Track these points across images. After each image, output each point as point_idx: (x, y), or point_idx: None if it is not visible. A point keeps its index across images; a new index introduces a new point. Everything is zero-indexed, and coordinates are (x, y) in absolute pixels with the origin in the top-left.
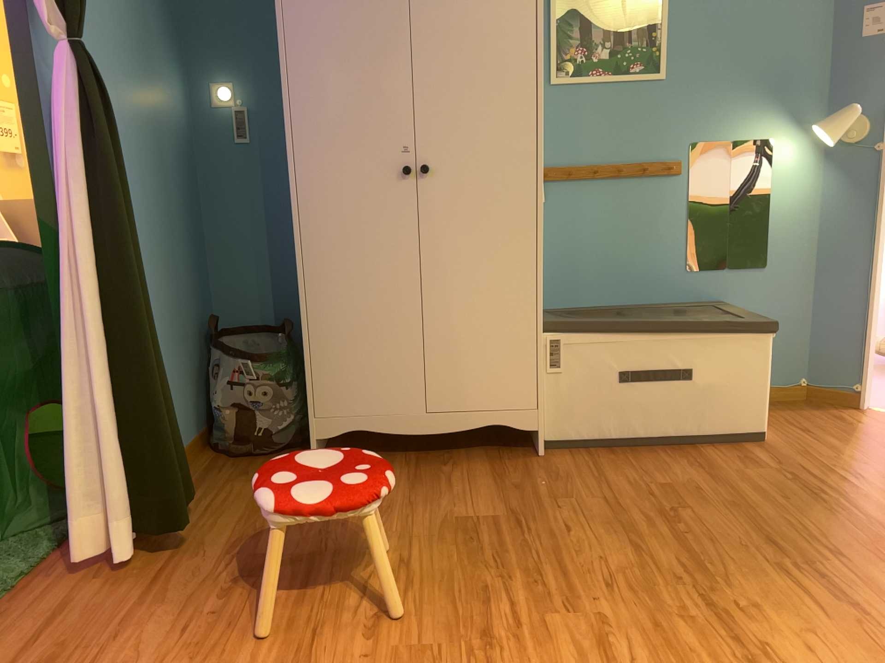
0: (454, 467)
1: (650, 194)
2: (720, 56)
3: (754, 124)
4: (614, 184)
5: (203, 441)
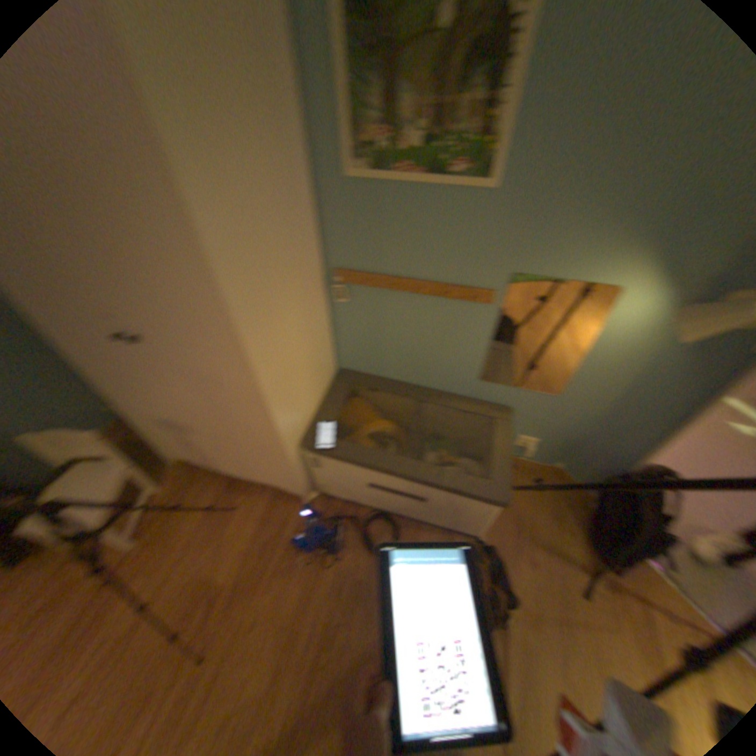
0: (249, 502)
1: (458, 316)
2: (595, 162)
3: (608, 266)
4: (421, 299)
5: None
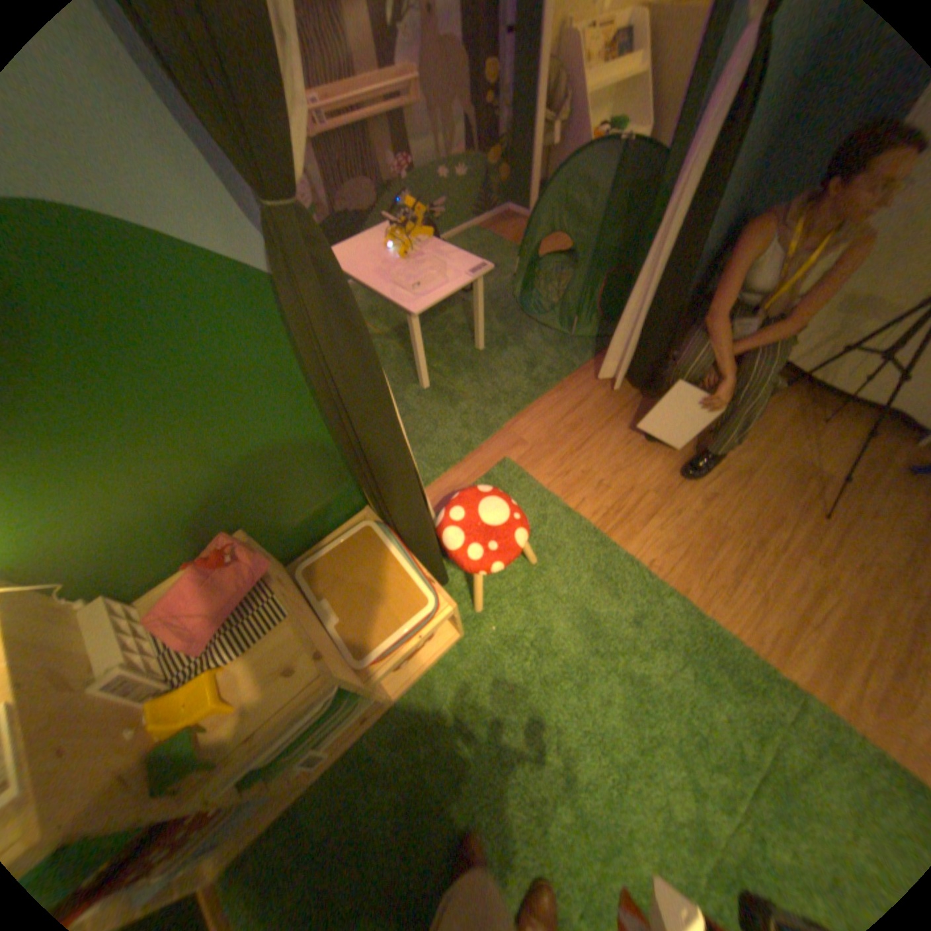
0: (839, 422)
1: None
2: None
3: None
4: None
5: None
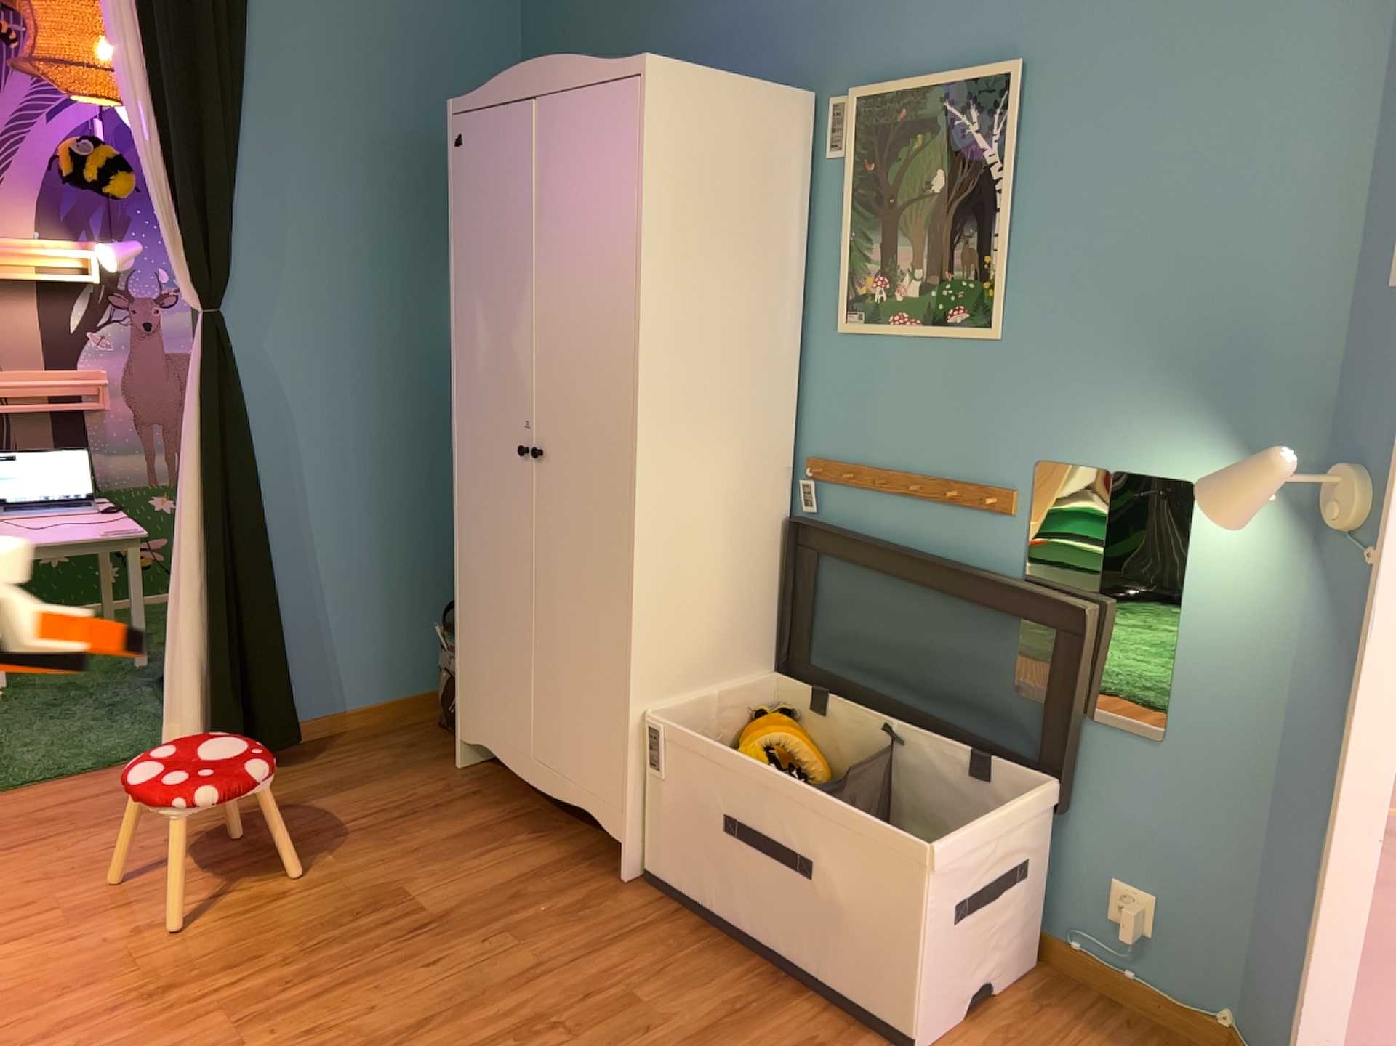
0: (529, 844)
1: (966, 538)
2: (1101, 305)
3: (1158, 445)
4: (915, 506)
5: (438, 702)
